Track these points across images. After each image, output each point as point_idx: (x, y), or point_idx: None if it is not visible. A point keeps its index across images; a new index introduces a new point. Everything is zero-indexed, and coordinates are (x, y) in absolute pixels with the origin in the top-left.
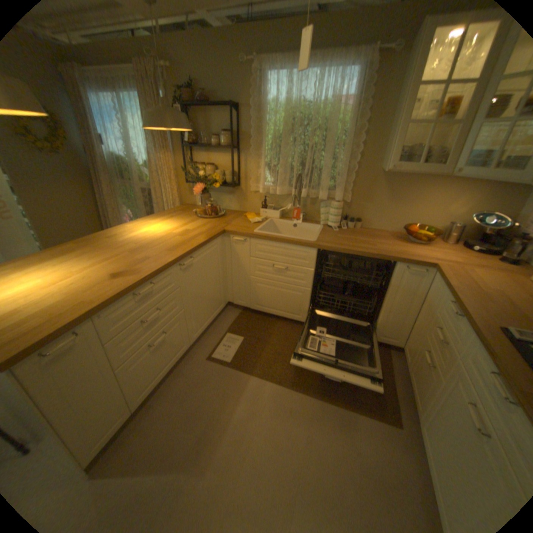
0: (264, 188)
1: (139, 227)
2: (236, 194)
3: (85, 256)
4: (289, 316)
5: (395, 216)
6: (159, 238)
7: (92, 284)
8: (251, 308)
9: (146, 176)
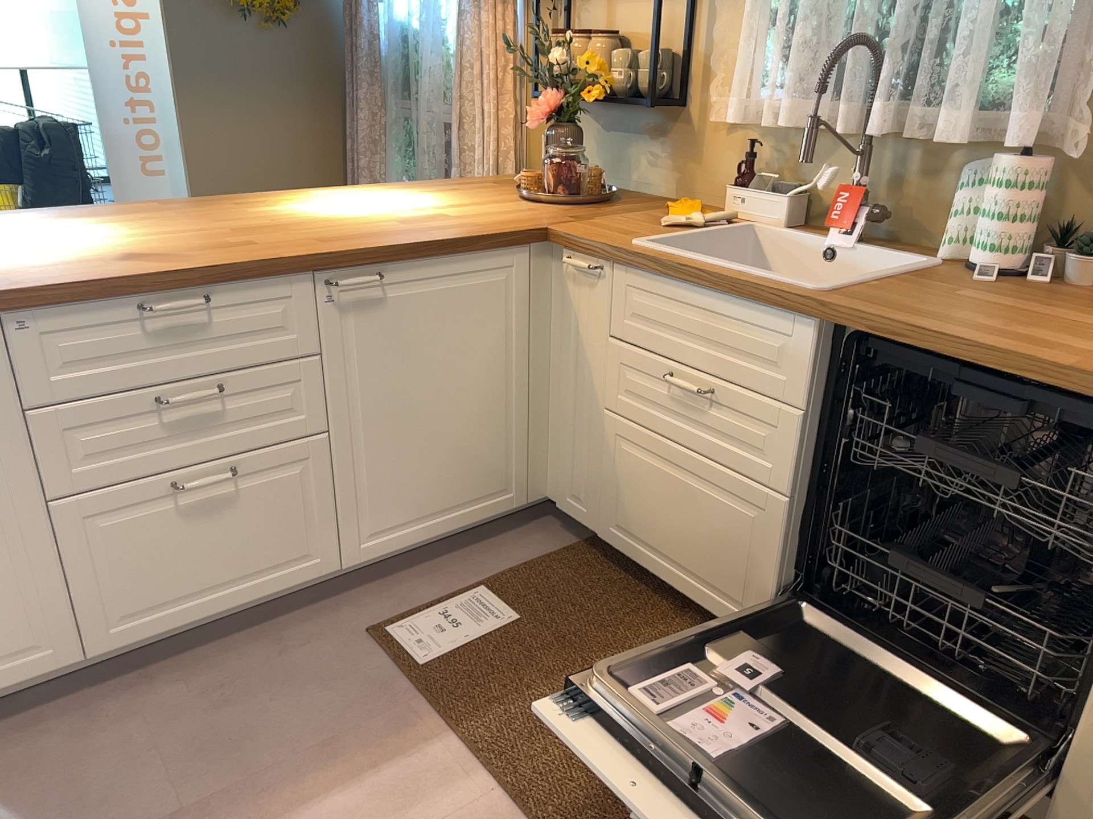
0: (744, 110)
1: (337, 198)
2: (671, 136)
3: (146, 223)
4: (709, 601)
5: None
6: (347, 219)
7: (75, 260)
8: (601, 538)
9: (460, 87)
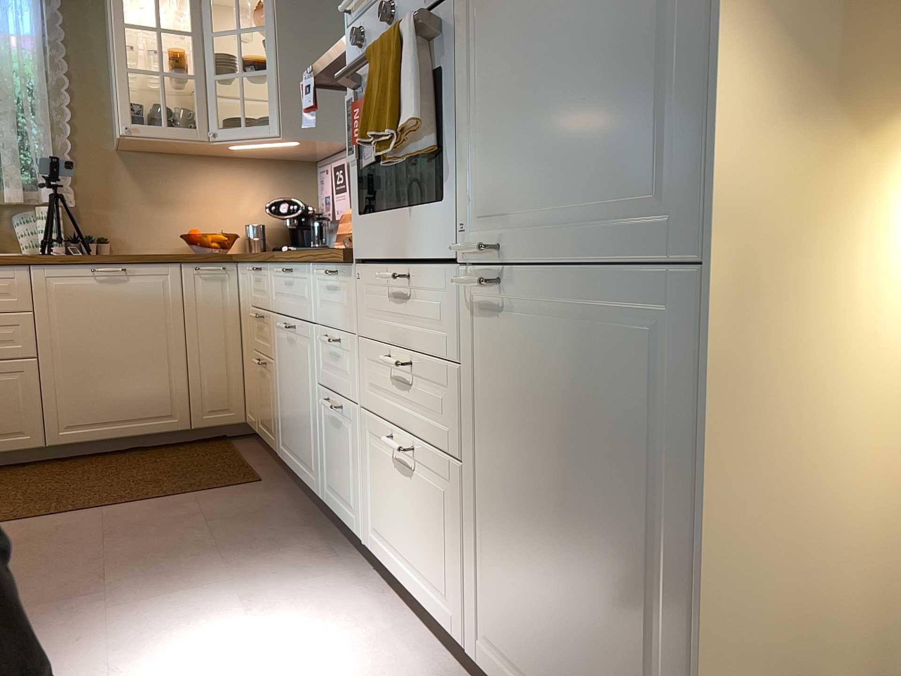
0: None
1: None
2: None
3: None
4: None
5: (165, 228)
6: None
7: None
8: None
9: None
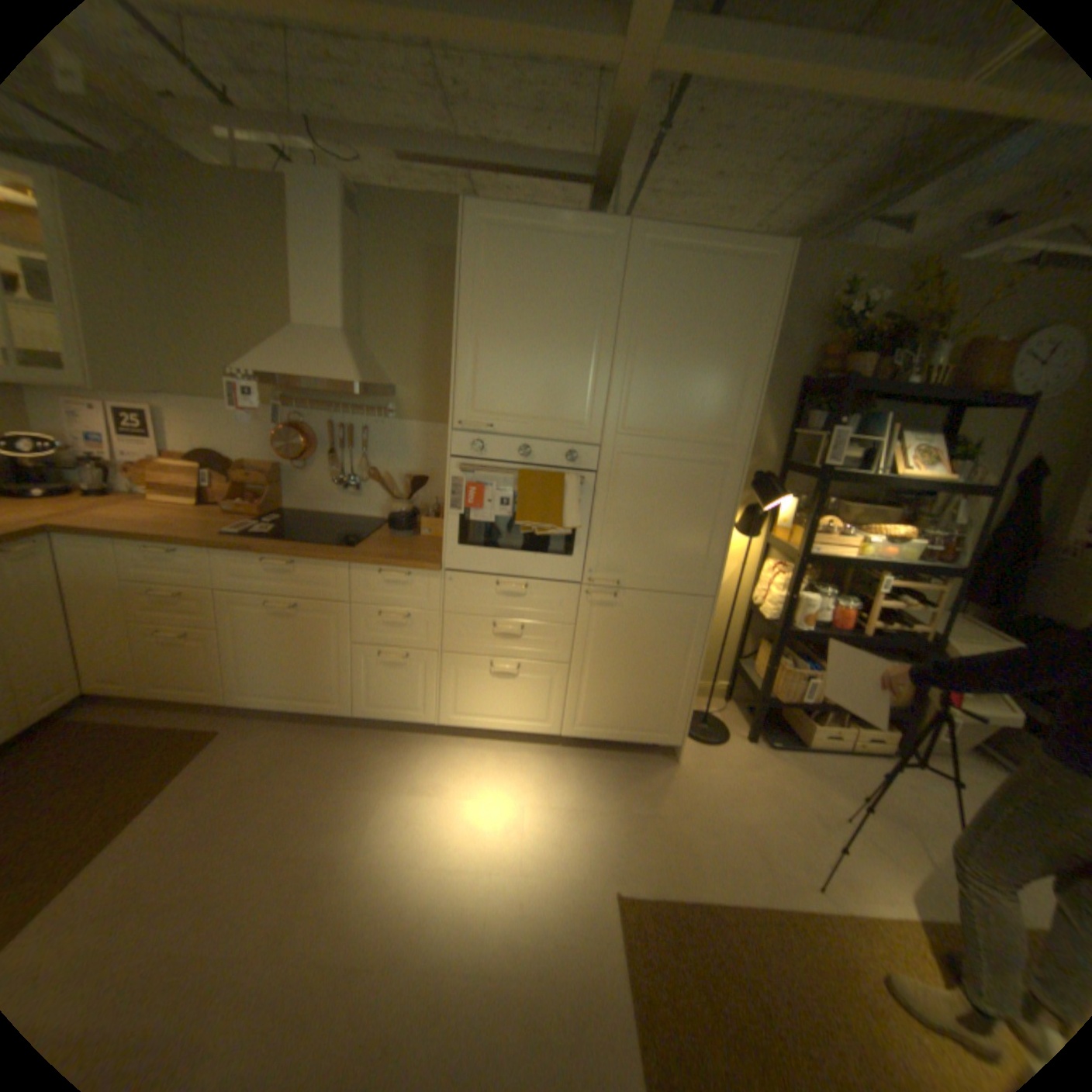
0: None
1: None
2: None
3: None
4: None
5: None
6: None
7: None
8: None
9: None
